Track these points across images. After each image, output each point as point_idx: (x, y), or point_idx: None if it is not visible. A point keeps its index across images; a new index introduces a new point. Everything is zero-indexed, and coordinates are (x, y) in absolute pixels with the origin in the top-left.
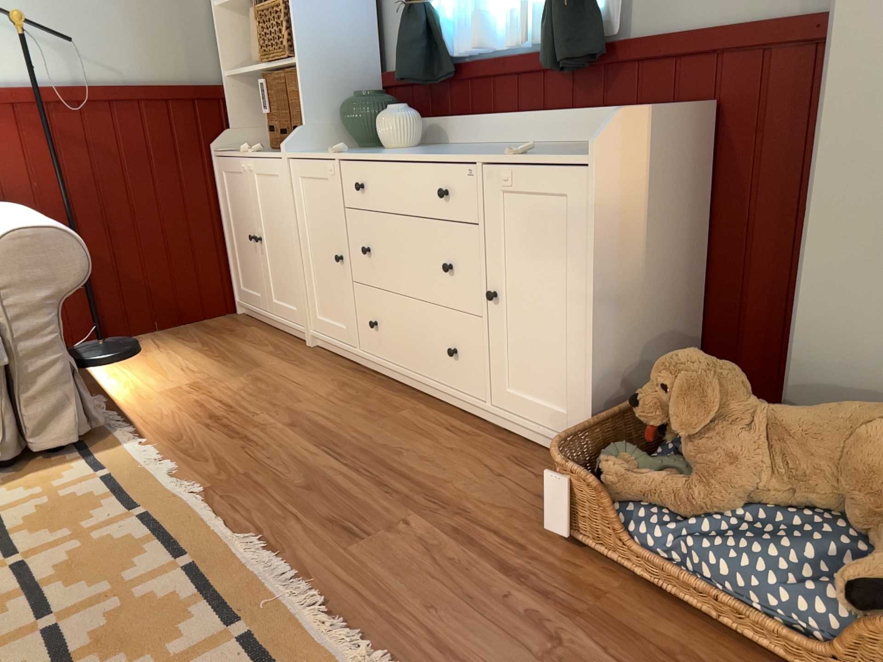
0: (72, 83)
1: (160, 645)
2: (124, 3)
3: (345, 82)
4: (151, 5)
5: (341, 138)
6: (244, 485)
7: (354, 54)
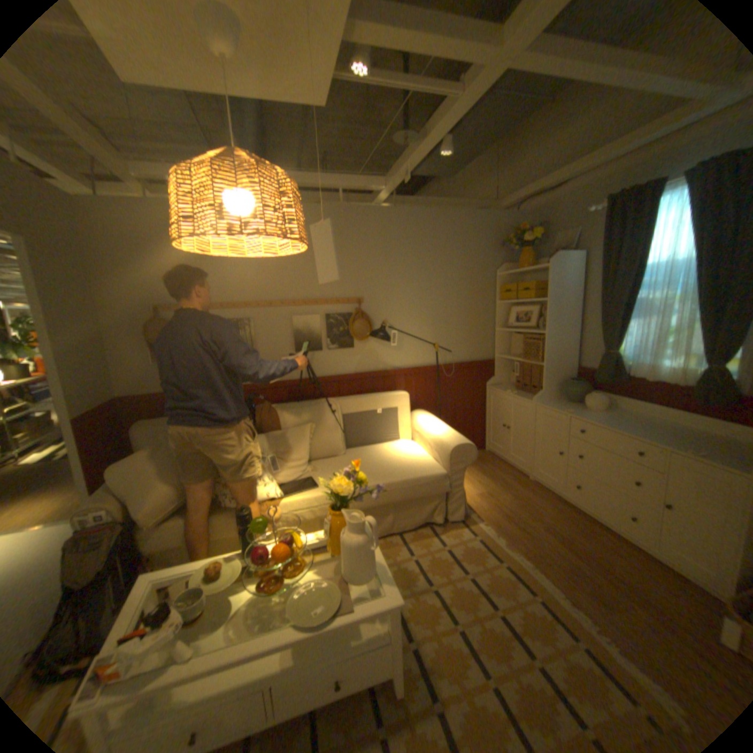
0: (442, 362)
1: (550, 642)
2: (464, 331)
3: (562, 371)
4: (472, 330)
5: (558, 394)
6: (542, 563)
7: (567, 359)
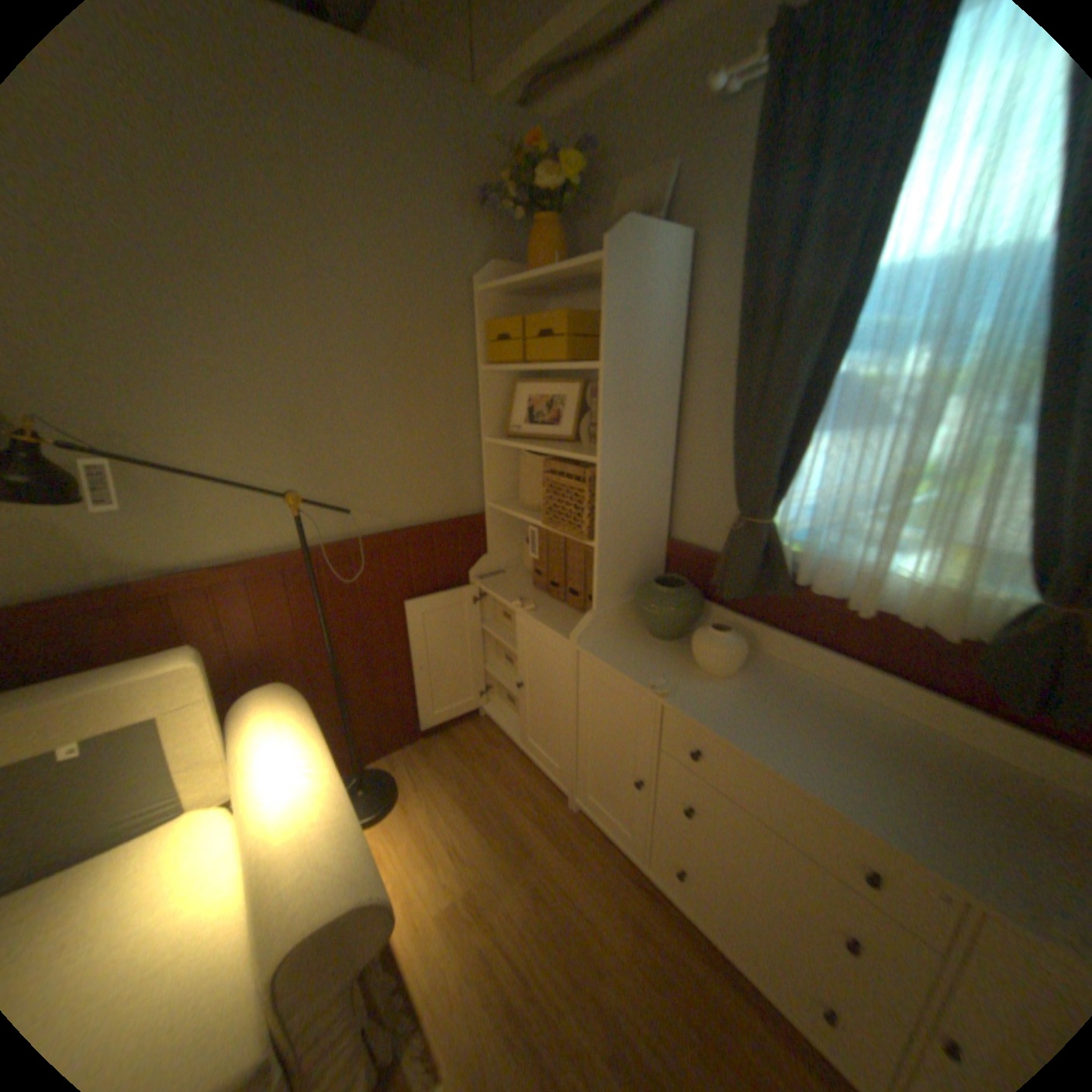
0: (341, 534)
1: None
2: (398, 444)
3: (638, 556)
4: (423, 442)
5: (629, 613)
6: None
7: (649, 526)
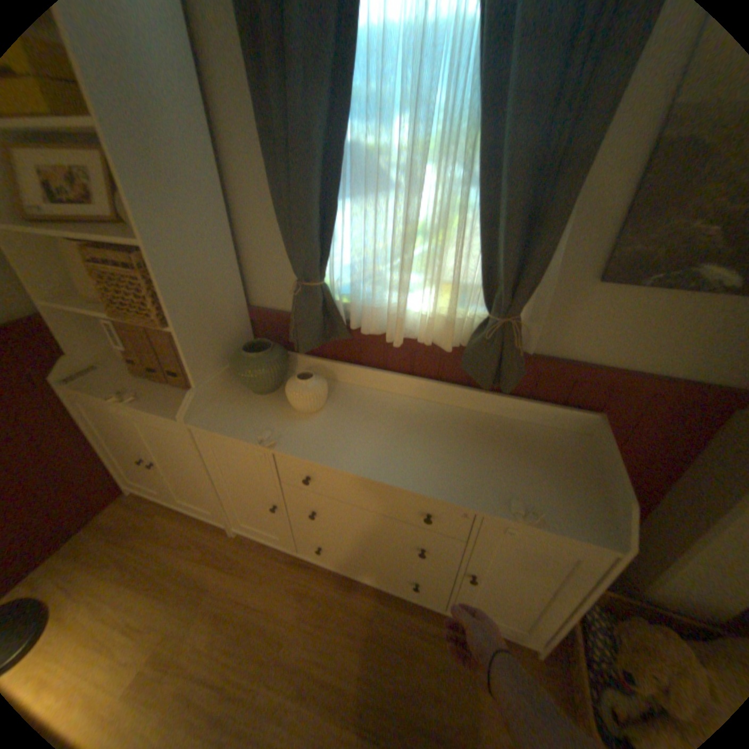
0: None
1: None
2: None
3: (223, 329)
4: None
5: (230, 379)
6: None
7: (226, 300)
